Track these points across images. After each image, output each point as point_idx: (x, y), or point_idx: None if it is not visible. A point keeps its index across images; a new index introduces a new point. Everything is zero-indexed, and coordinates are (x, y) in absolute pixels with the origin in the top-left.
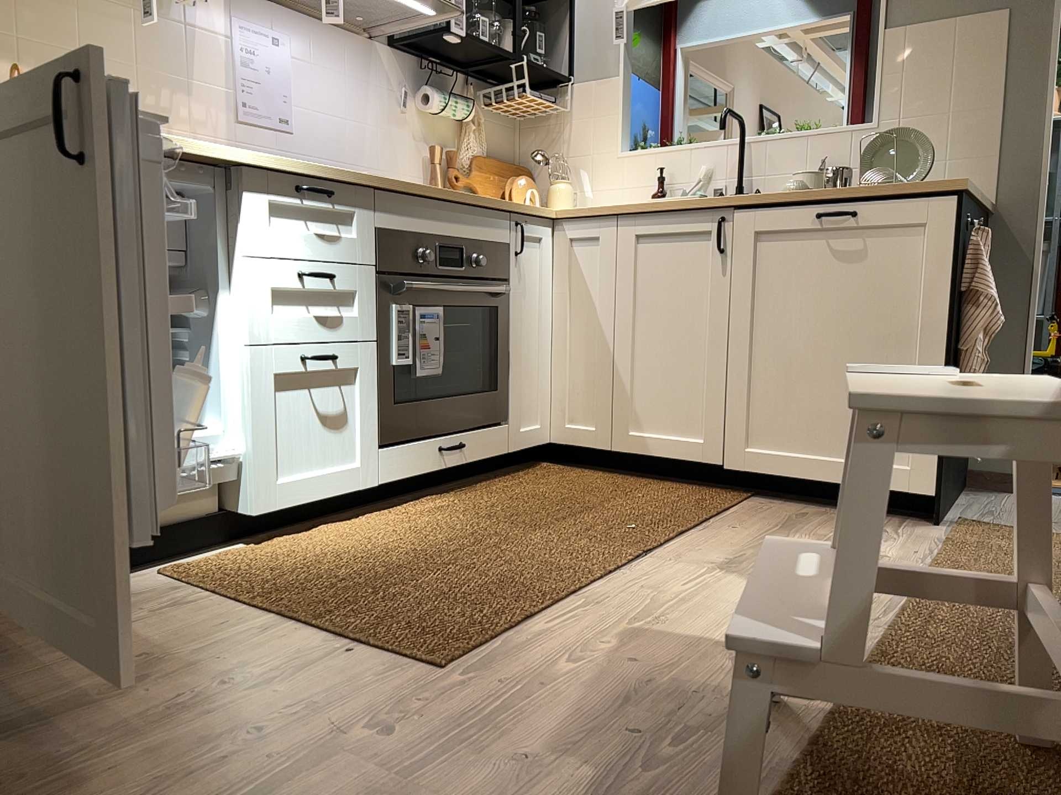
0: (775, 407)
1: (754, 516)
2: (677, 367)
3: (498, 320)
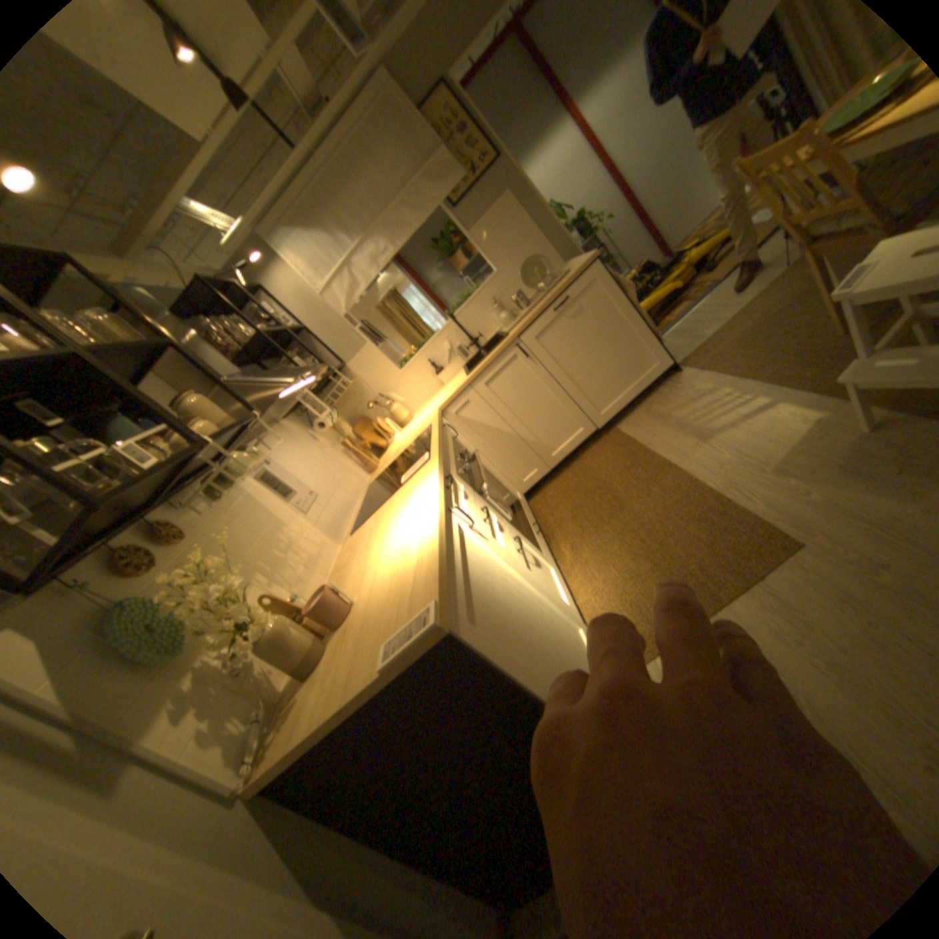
0: (599, 389)
1: (649, 425)
2: (549, 414)
3: (482, 468)
